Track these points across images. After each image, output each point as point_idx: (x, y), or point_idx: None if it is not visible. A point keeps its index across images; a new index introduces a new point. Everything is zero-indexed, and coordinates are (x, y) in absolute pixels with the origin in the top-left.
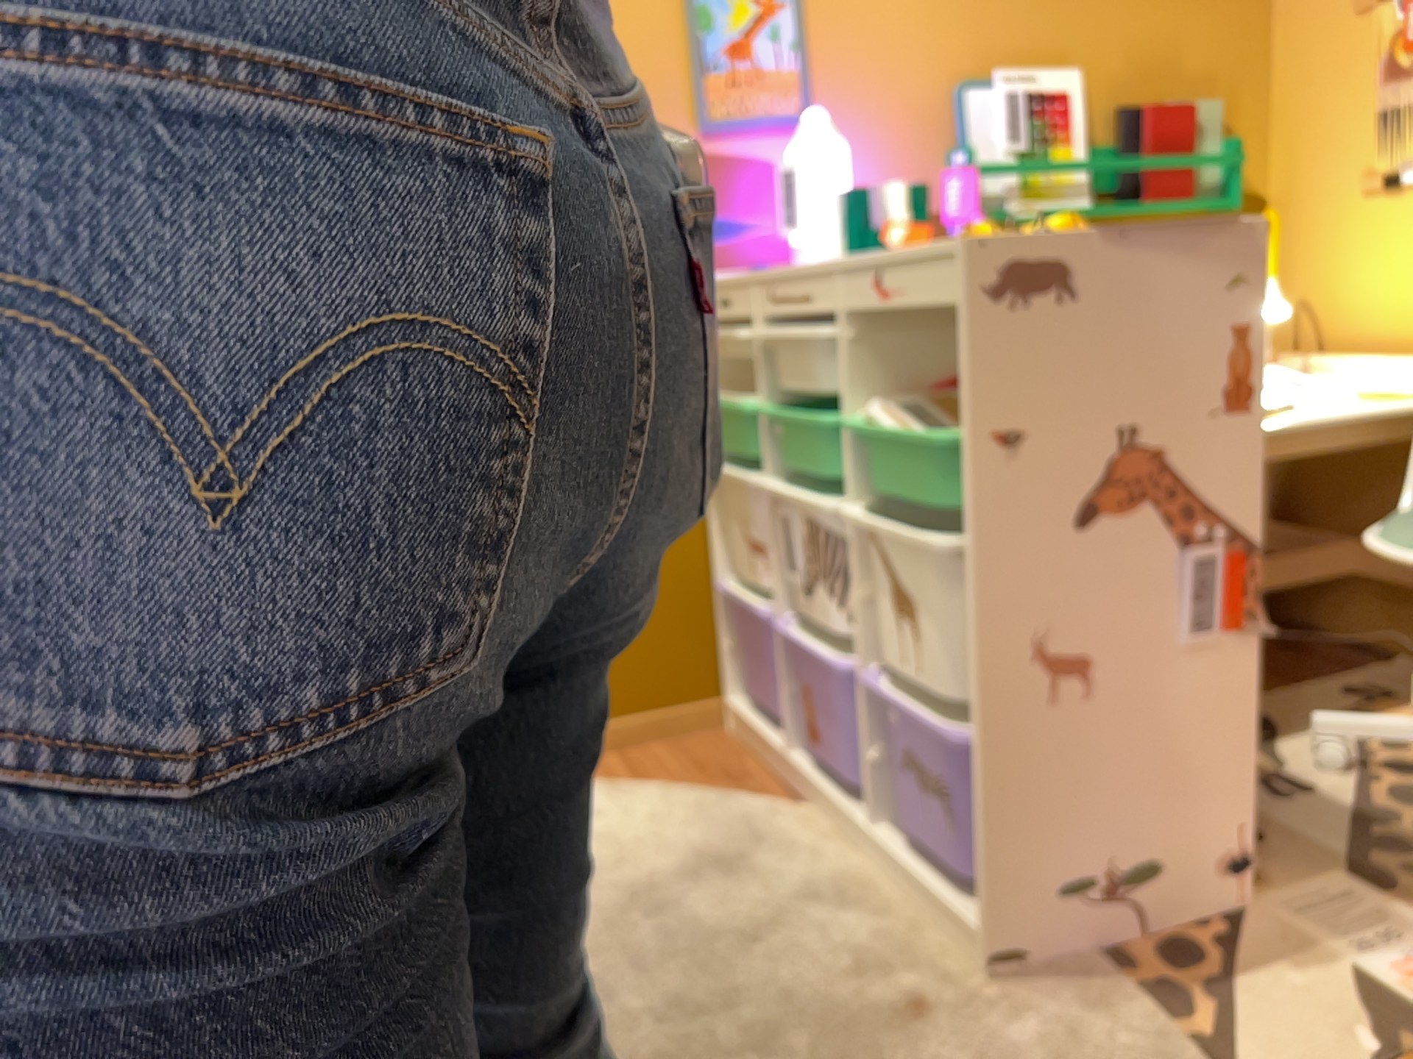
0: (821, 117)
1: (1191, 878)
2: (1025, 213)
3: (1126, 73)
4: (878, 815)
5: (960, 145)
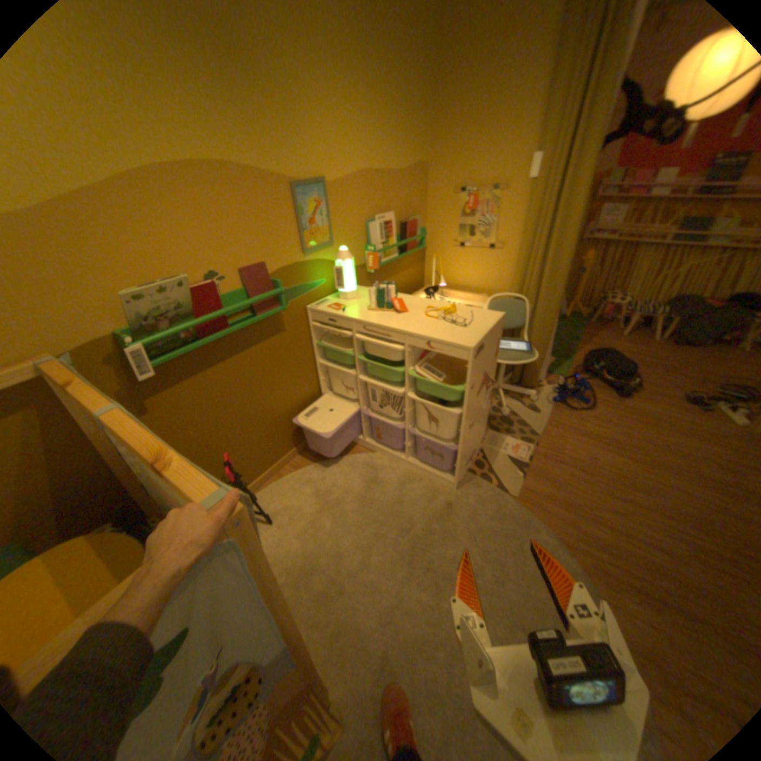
0: (345, 249)
1: (476, 447)
2: (385, 262)
3: (399, 210)
4: (408, 455)
5: (366, 242)
